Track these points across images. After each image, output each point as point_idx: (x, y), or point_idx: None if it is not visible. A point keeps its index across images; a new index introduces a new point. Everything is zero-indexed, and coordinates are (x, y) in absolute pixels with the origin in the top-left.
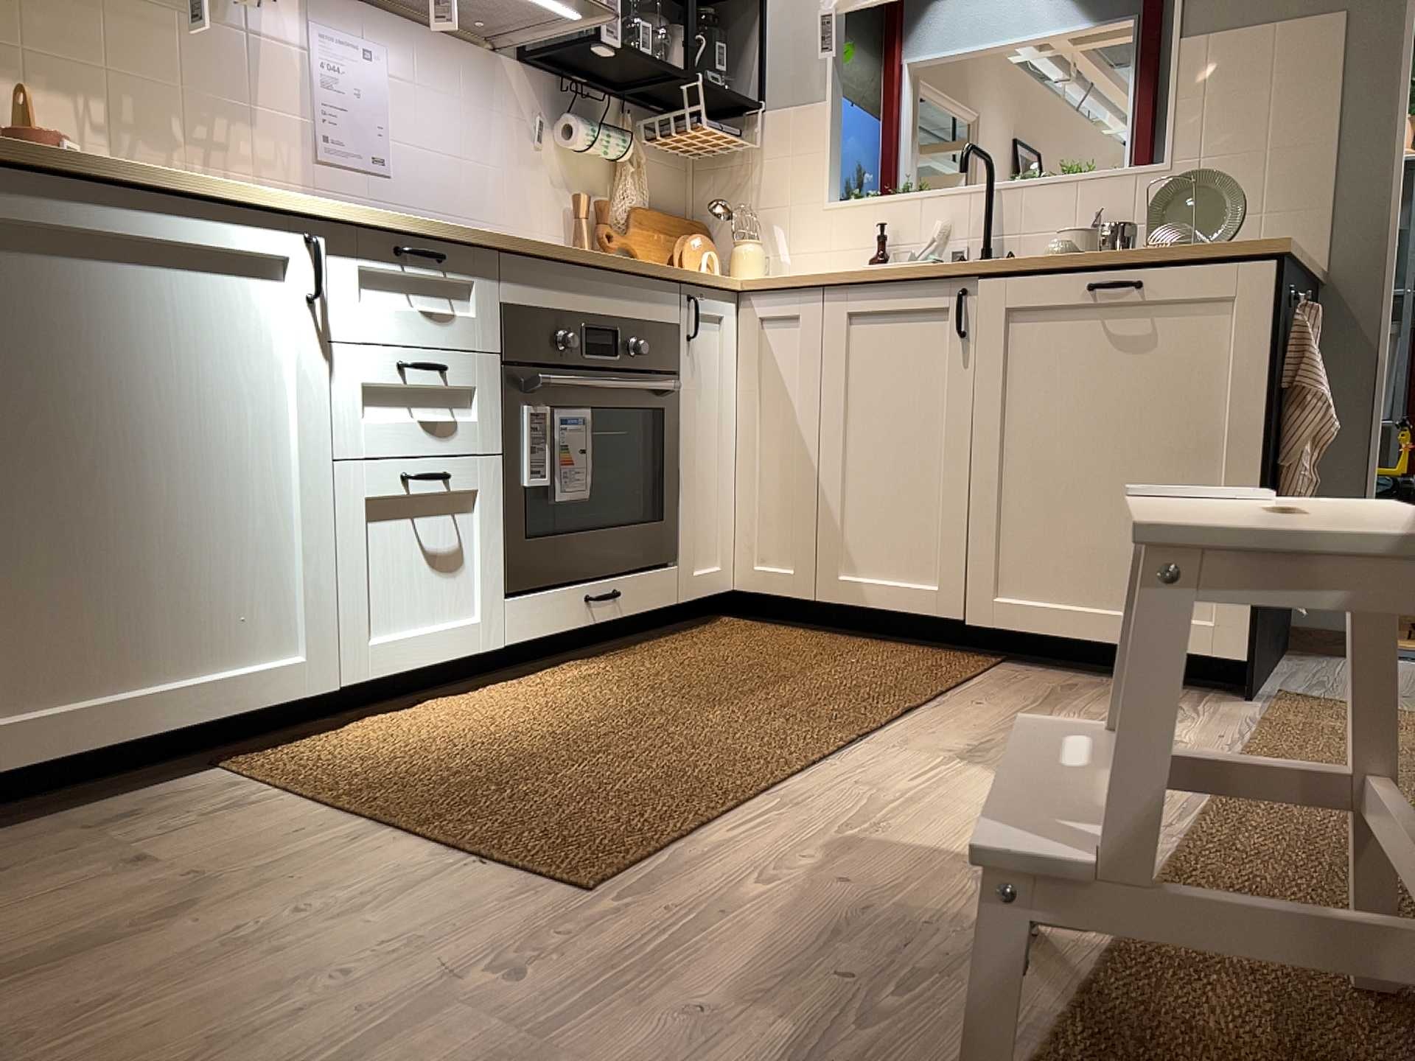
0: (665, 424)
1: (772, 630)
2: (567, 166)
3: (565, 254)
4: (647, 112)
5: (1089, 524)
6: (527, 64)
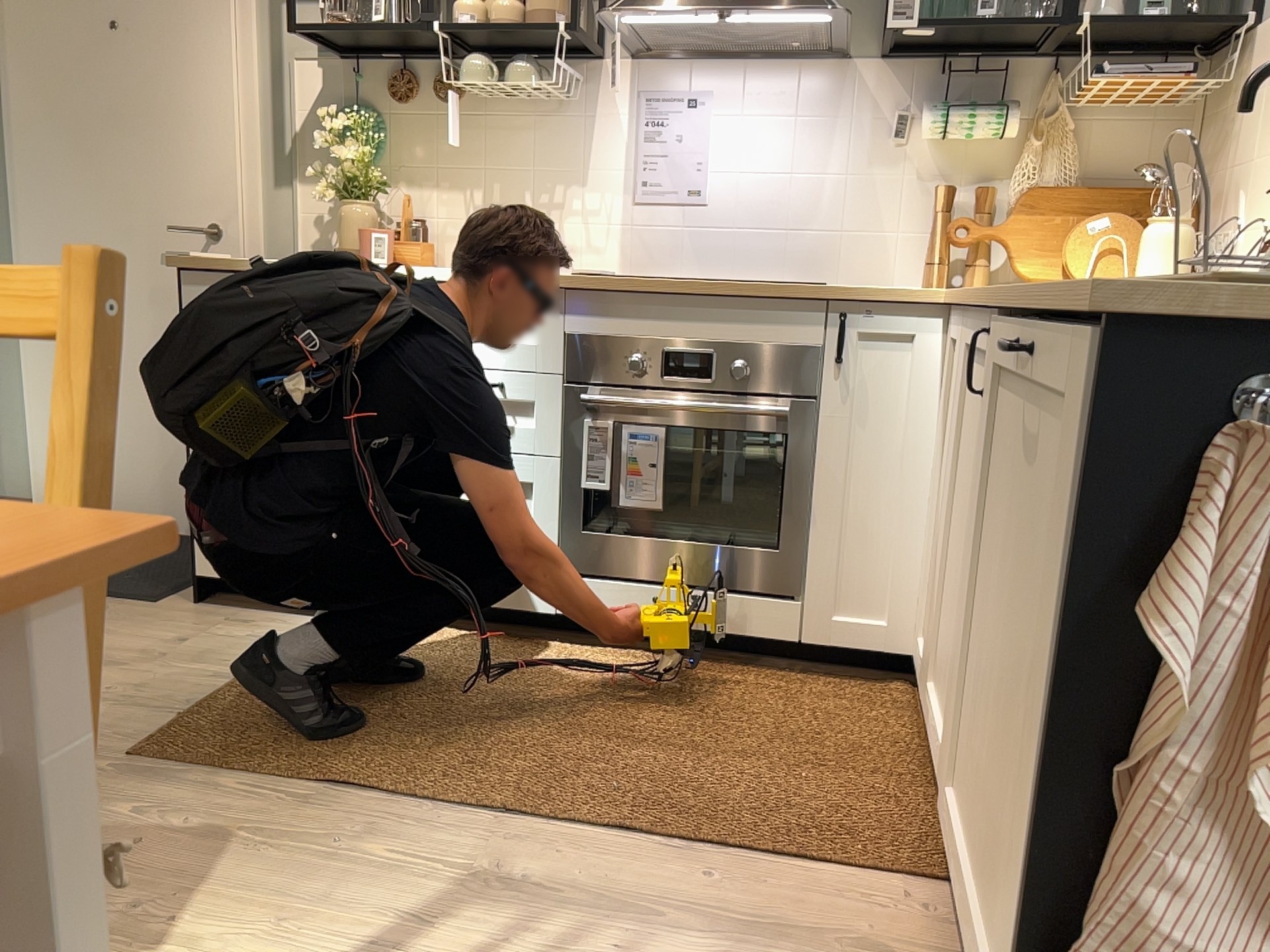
0: (791, 454)
1: (901, 719)
2: (942, 153)
3: (636, 286)
4: (1106, 59)
5: (997, 749)
6: (887, 54)
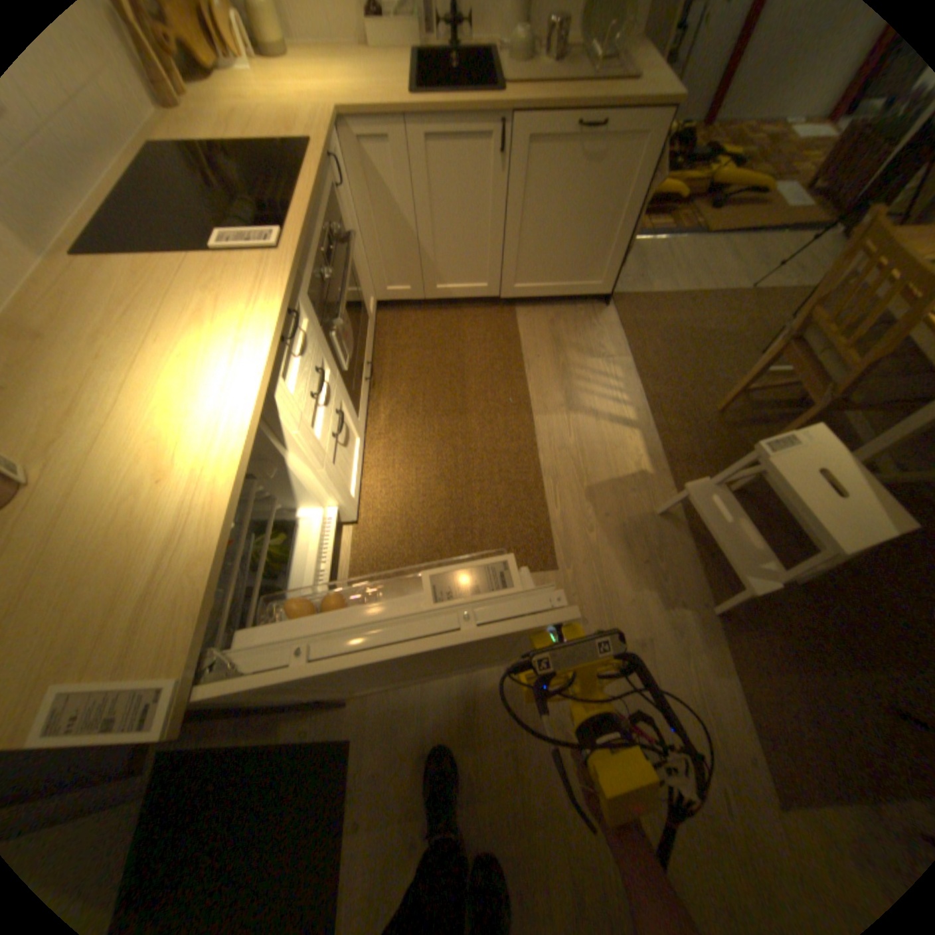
0: (348, 257)
1: (405, 317)
2: None
3: (306, 218)
4: None
5: (558, 250)
6: None
